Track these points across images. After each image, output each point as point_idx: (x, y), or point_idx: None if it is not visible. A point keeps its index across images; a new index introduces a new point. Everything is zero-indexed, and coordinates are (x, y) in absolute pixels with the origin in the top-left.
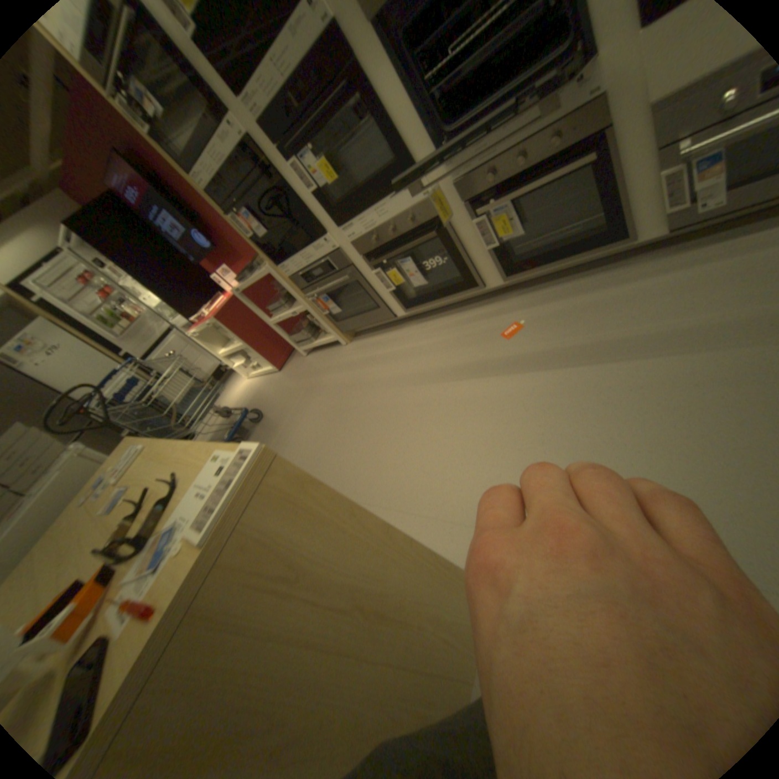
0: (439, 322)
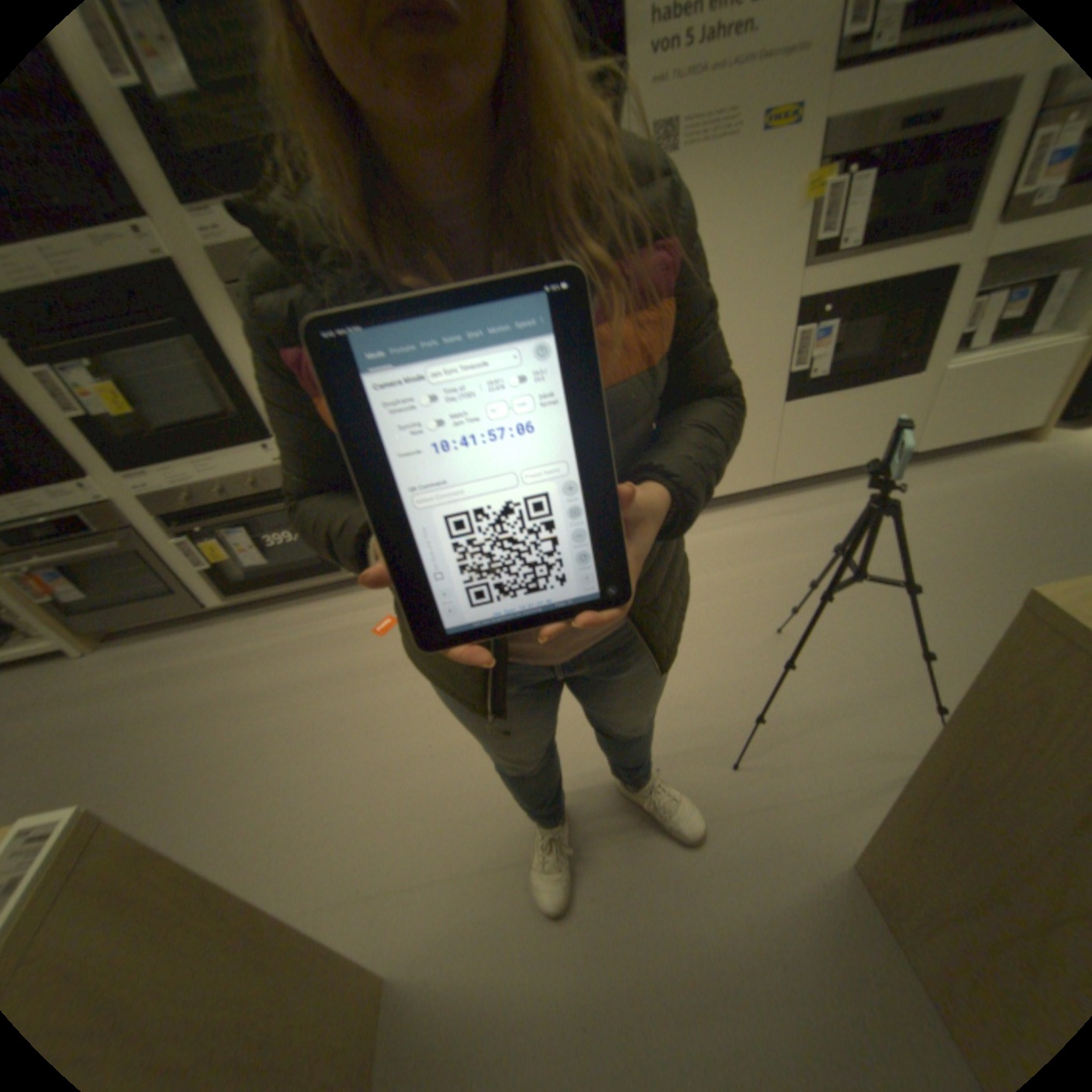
0: (279, 619)
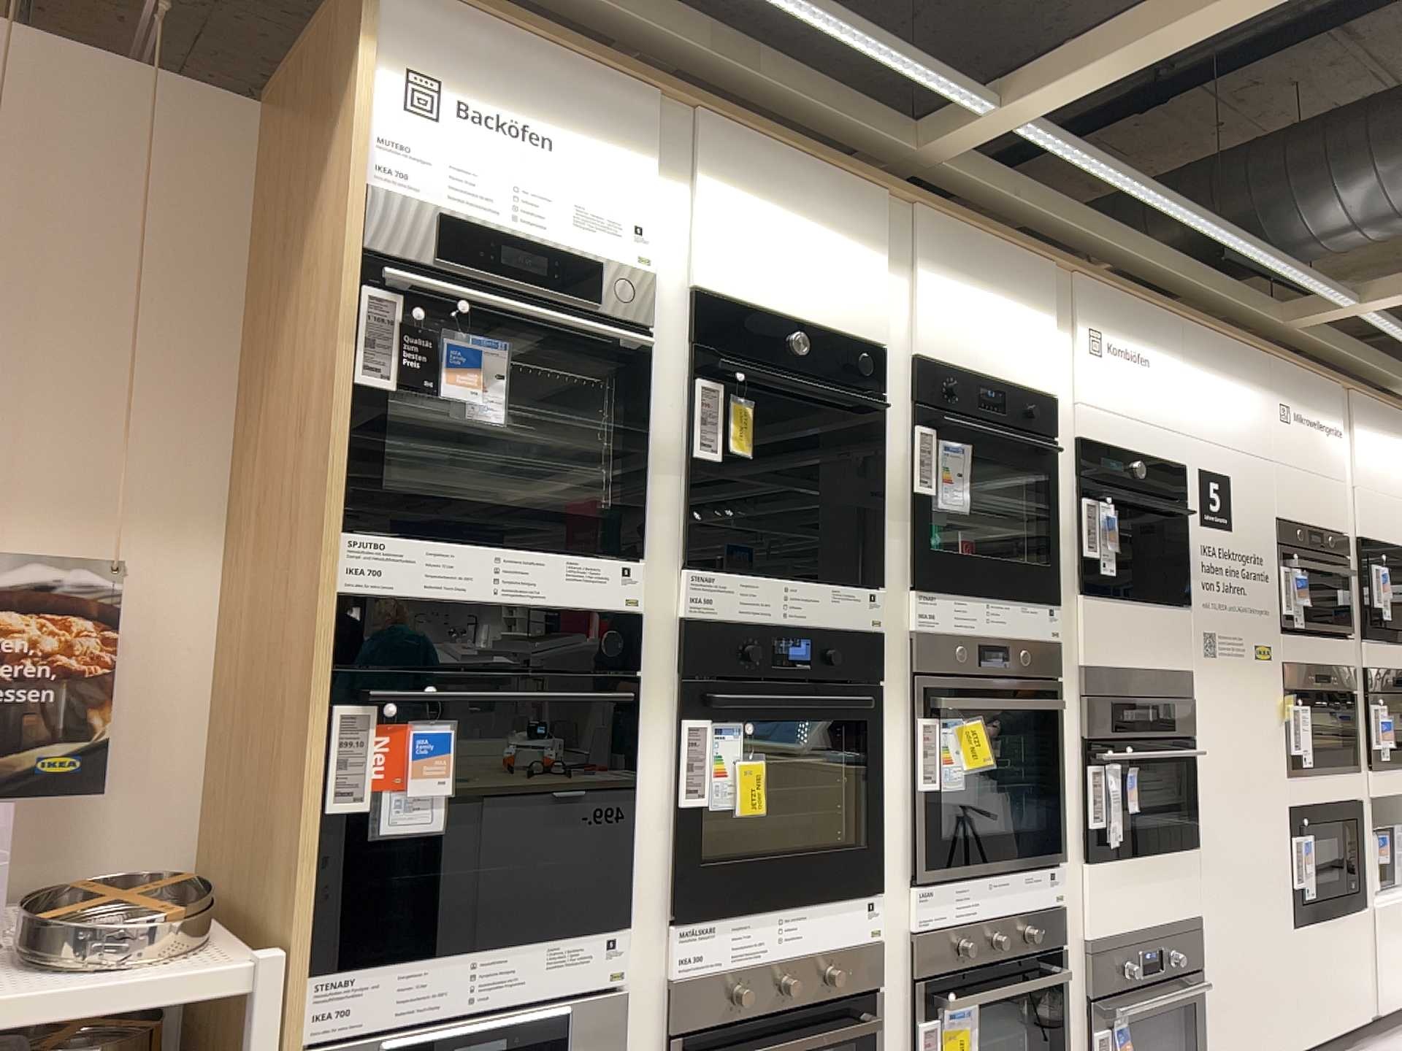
0: None
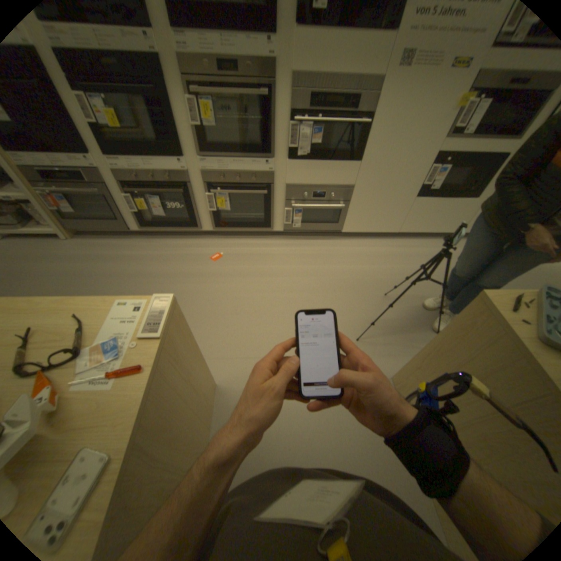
0: (164, 243)
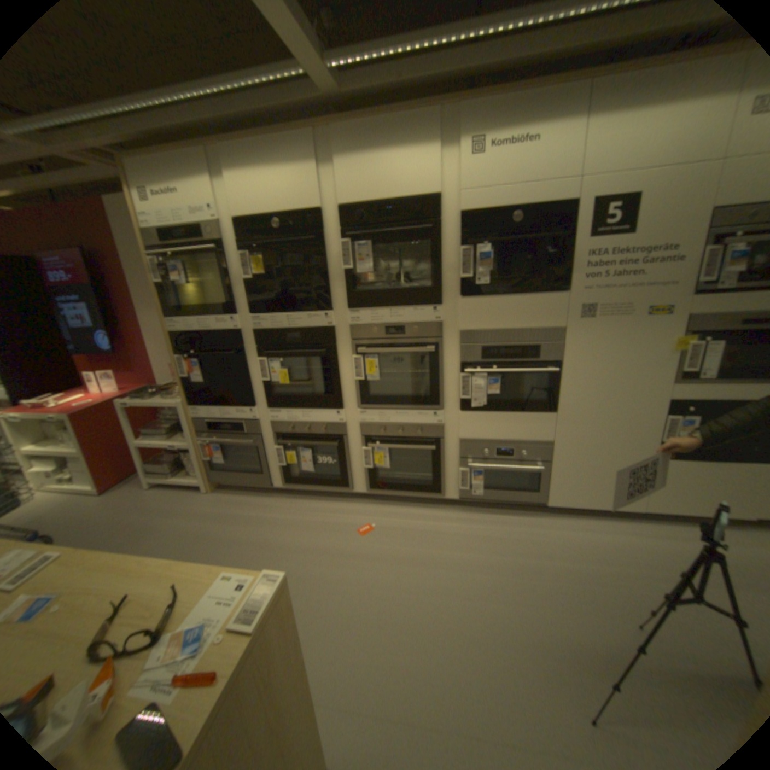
0: (306, 506)
